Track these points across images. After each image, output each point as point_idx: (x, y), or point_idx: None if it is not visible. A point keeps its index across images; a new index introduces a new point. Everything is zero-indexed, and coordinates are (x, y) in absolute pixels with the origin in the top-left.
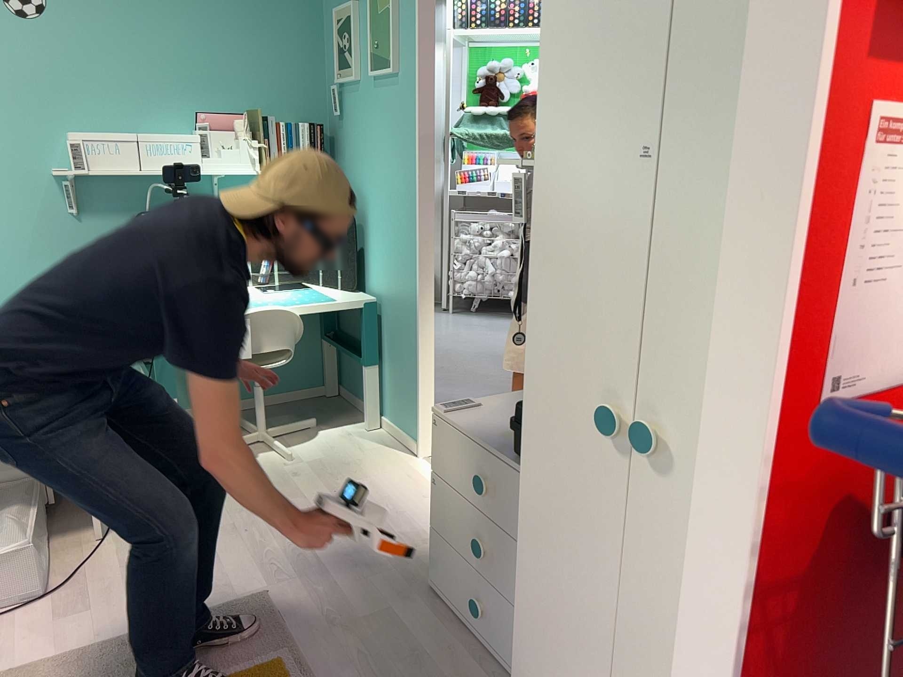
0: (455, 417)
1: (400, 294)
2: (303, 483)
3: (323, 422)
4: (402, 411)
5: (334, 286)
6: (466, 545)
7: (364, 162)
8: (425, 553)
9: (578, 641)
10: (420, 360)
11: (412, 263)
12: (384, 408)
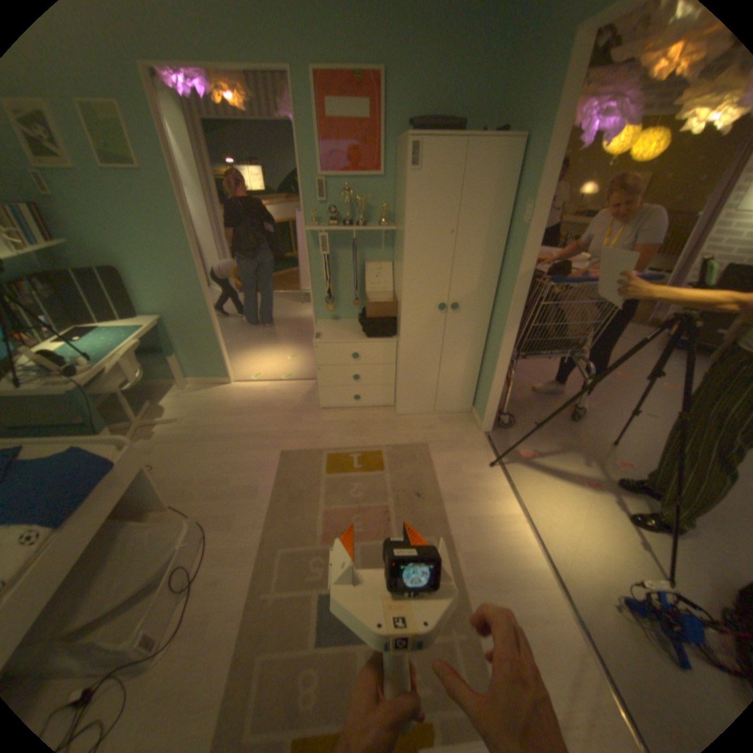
0: (327, 340)
1: (185, 308)
2: (207, 422)
3: (149, 400)
4: (205, 368)
5: (112, 320)
6: (344, 381)
7: (104, 231)
8: (300, 403)
9: (425, 370)
10: (218, 336)
11: (194, 288)
12: (183, 374)
